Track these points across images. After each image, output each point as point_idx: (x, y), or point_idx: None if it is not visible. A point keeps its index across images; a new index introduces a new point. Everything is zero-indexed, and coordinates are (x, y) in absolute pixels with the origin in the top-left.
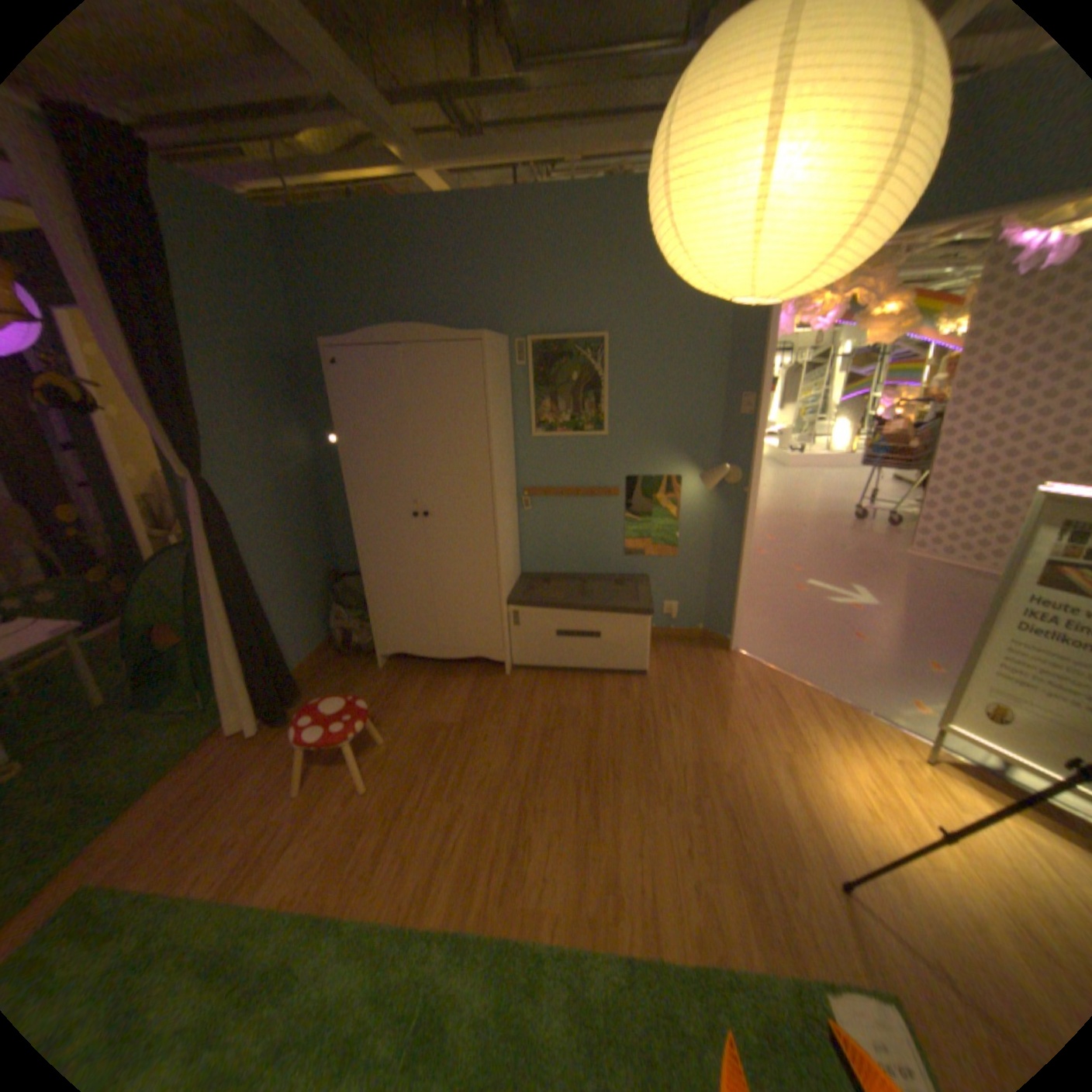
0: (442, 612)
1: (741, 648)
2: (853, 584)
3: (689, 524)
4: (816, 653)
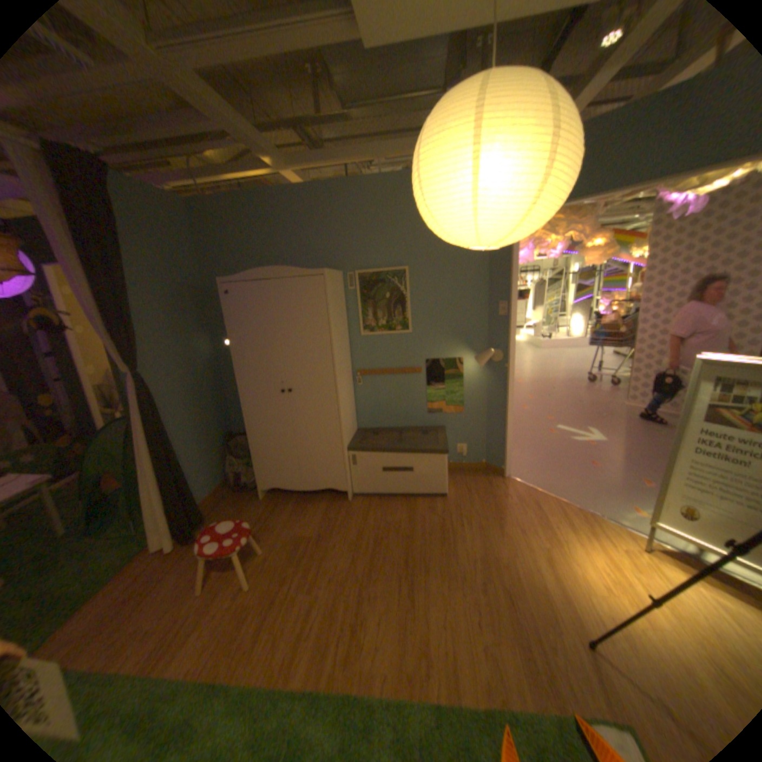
0: (303, 457)
1: (513, 475)
2: (589, 426)
3: (470, 390)
4: (565, 476)
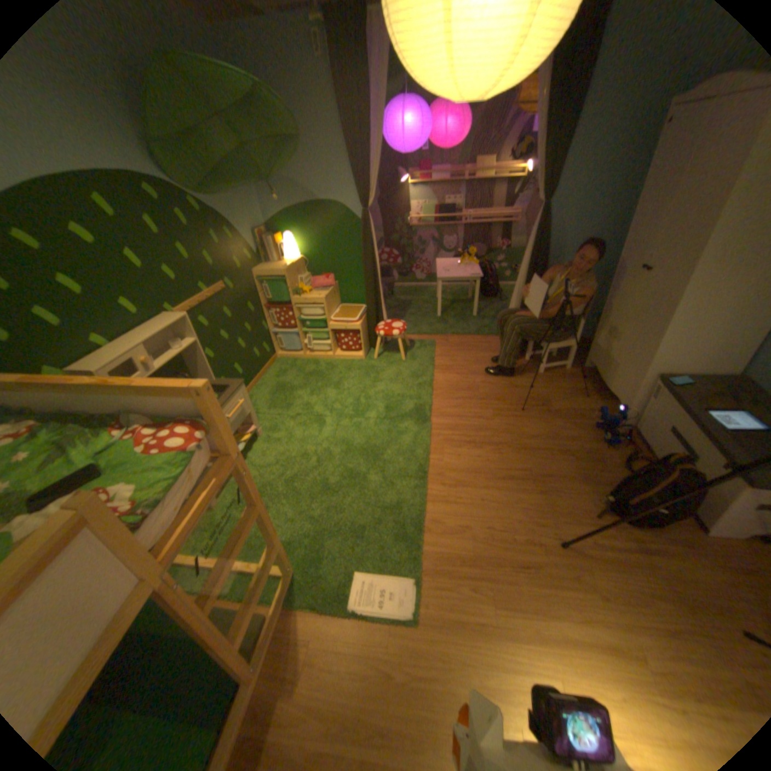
0: (623, 353)
1: None
2: None
3: None
4: None
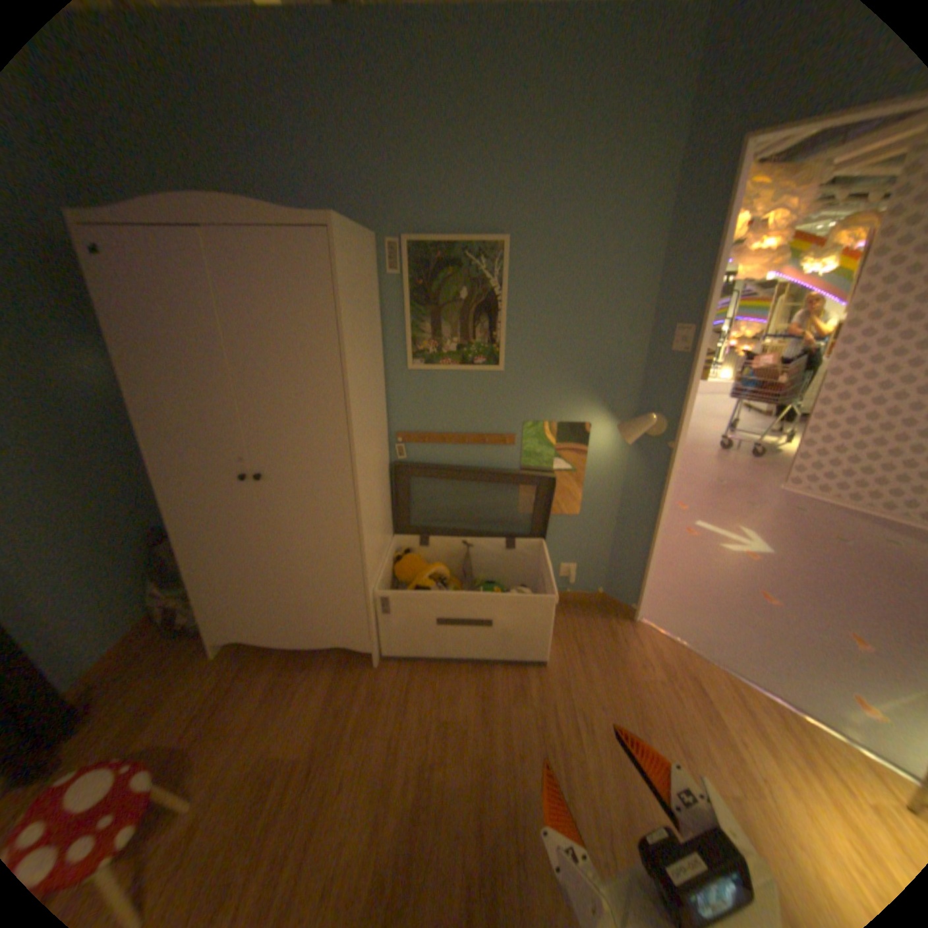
0: (290, 594)
1: (647, 617)
2: (742, 526)
3: (597, 478)
4: (730, 623)
